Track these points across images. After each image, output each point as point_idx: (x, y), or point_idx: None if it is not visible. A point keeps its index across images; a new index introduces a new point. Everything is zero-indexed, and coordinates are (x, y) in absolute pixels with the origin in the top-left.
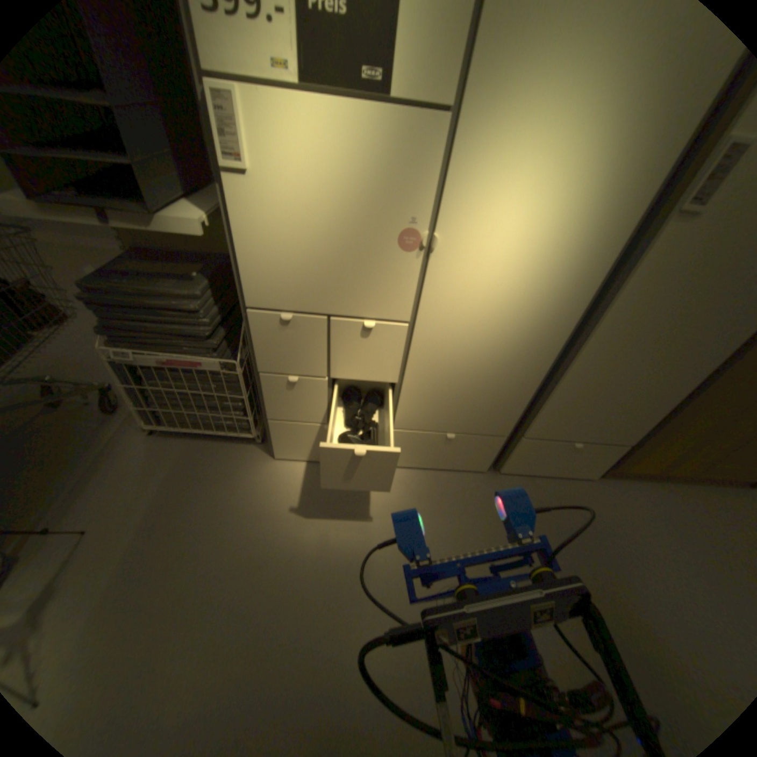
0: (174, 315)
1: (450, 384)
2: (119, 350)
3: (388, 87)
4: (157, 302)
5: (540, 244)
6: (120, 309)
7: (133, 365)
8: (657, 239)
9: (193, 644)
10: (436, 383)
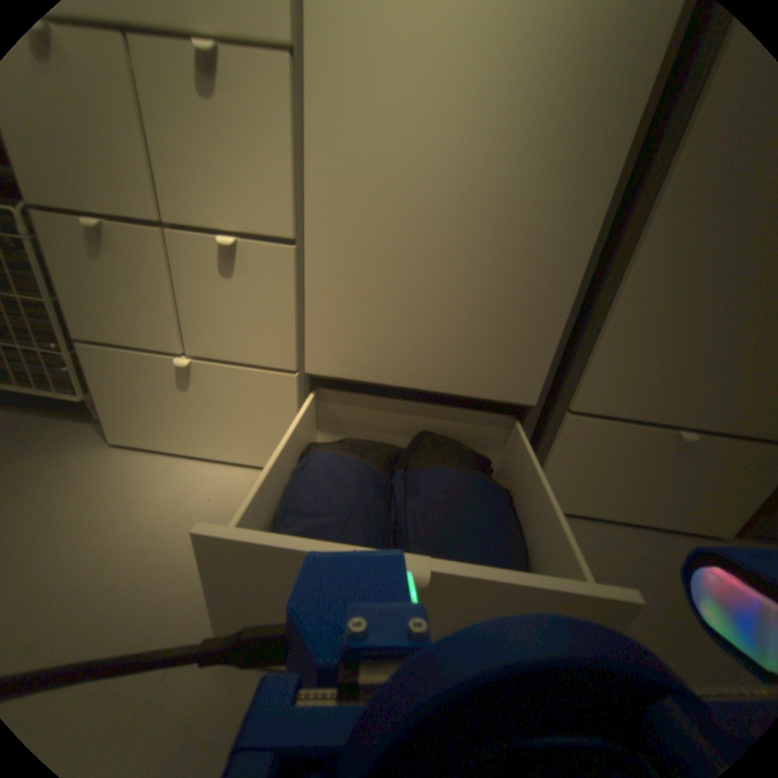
0: None
1: (402, 250)
2: None
3: None
4: None
5: None
6: None
7: None
8: None
9: None
10: (373, 246)
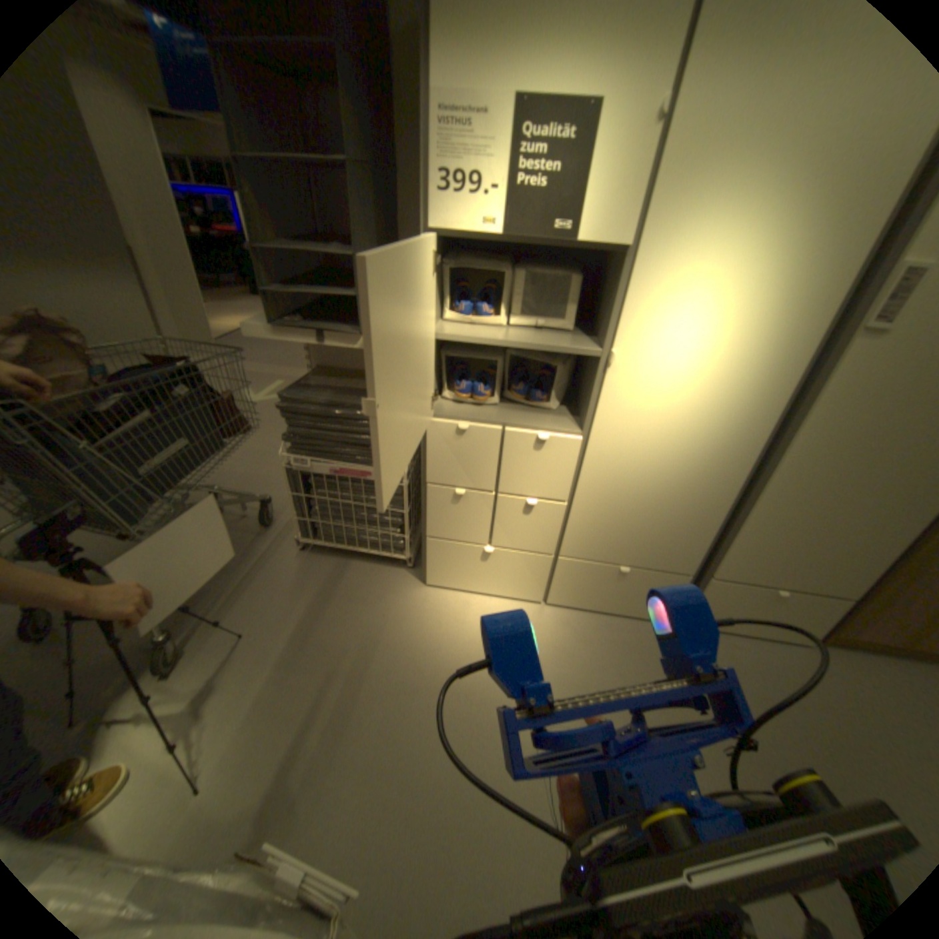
0: (355, 425)
1: (625, 507)
2: (299, 457)
3: (576, 235)
4: (344, 413)
5: (718, 361)
6: (309, 419)
7: (305, 474)
8: (845, 356)
9: (342, 760)
10: (609, 504)
